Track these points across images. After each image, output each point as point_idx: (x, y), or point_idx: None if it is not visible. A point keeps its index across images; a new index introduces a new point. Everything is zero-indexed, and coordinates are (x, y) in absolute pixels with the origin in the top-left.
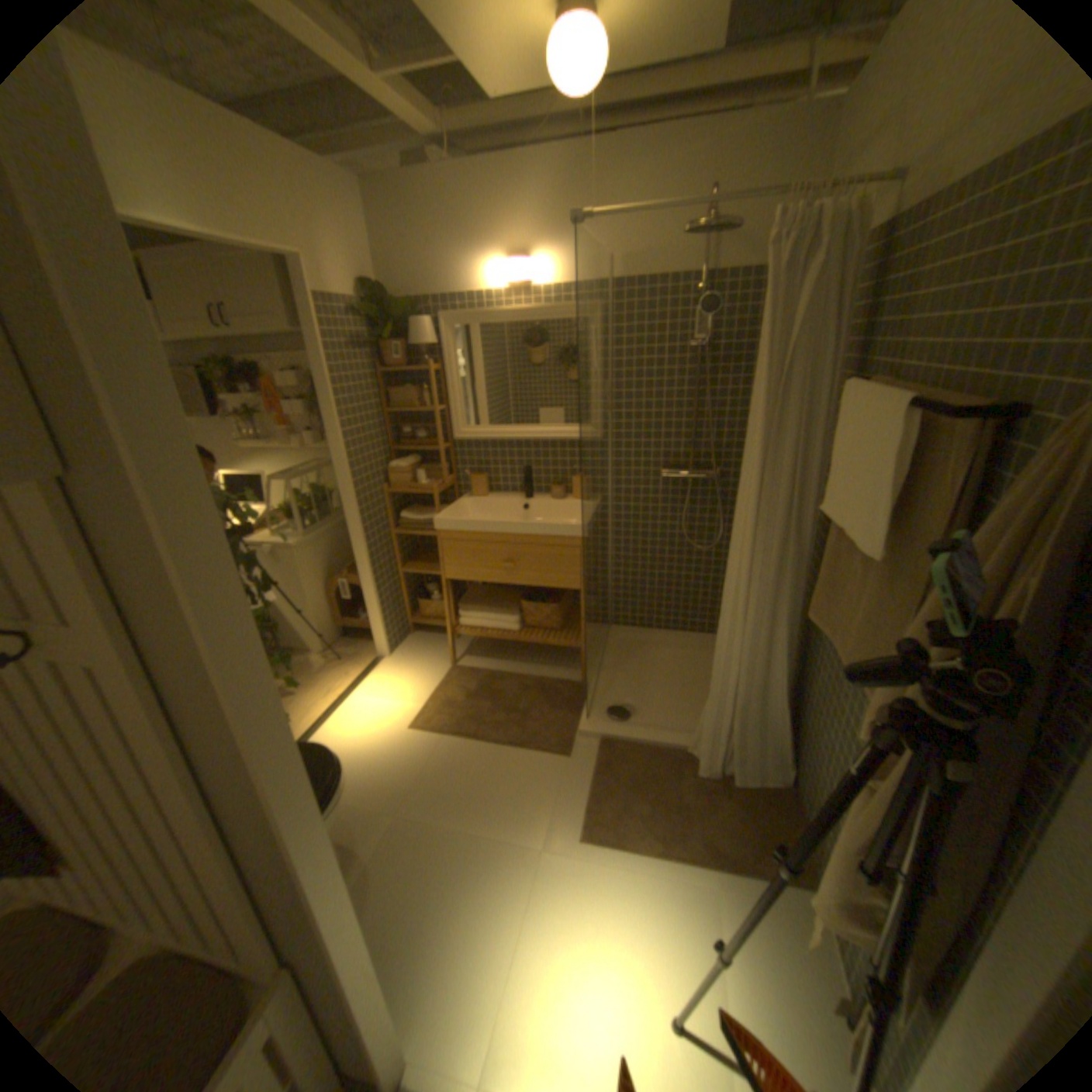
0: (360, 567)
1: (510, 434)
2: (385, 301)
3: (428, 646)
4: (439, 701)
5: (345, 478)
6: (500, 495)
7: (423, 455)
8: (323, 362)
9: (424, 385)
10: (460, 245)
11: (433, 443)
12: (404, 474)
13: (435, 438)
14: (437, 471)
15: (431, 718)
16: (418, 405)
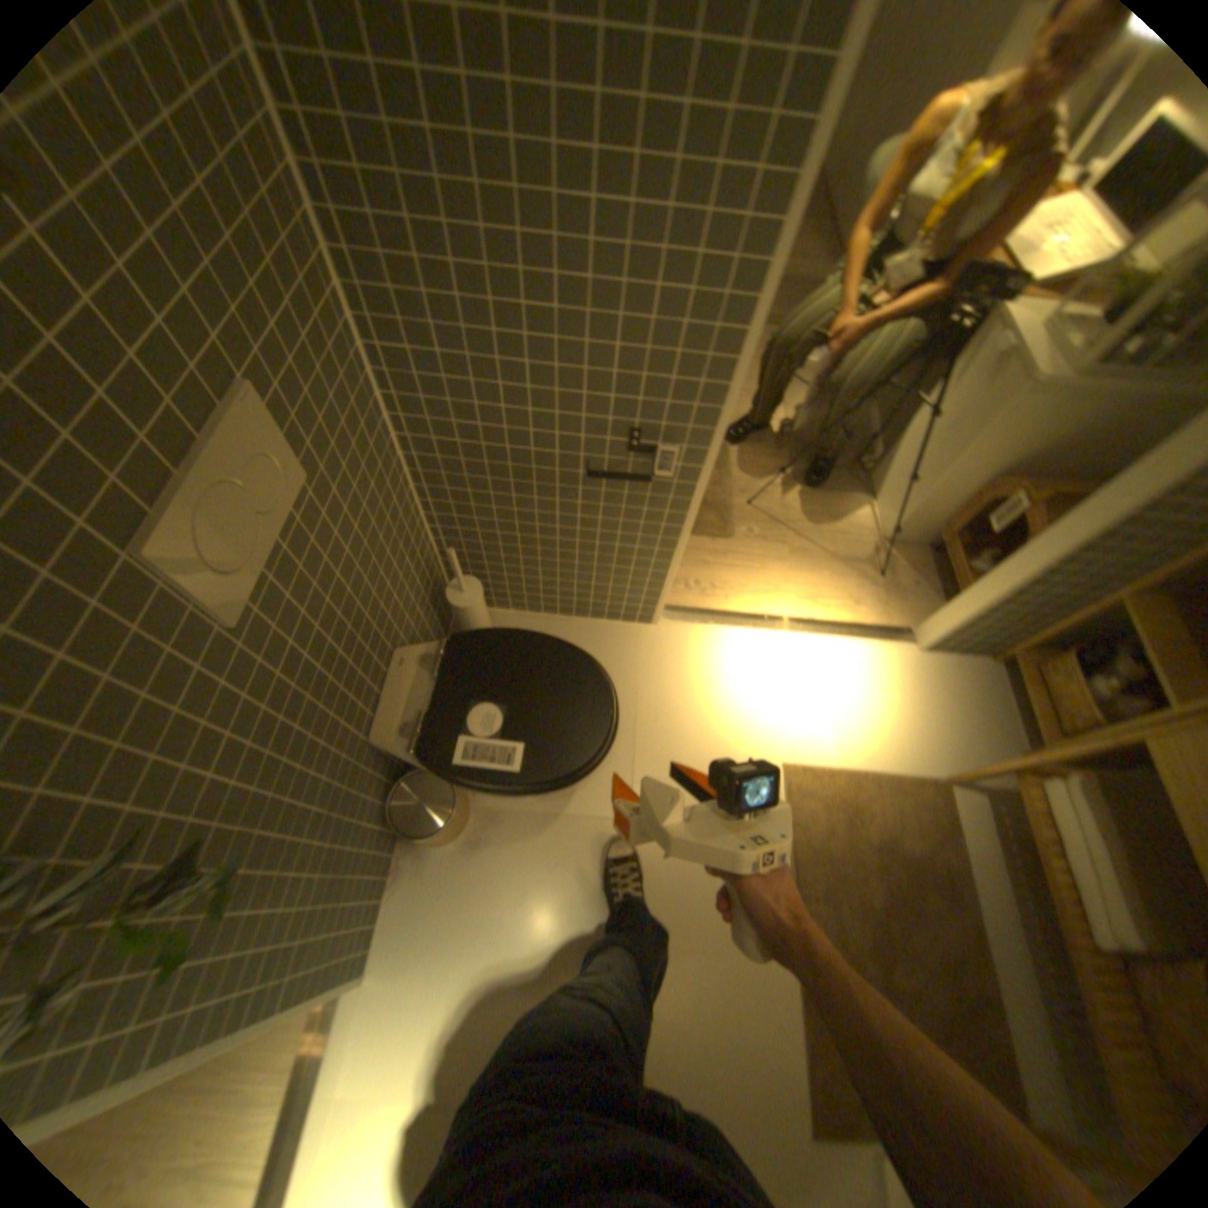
0: (1066, 532)
1: None
2: None
3: (980, 710)
4: (858, 798)
5: None
6: None
7: None
8: None
9: None
10: None
11: None
12: None
13: None
14: None
15: (818, 798)
16: None
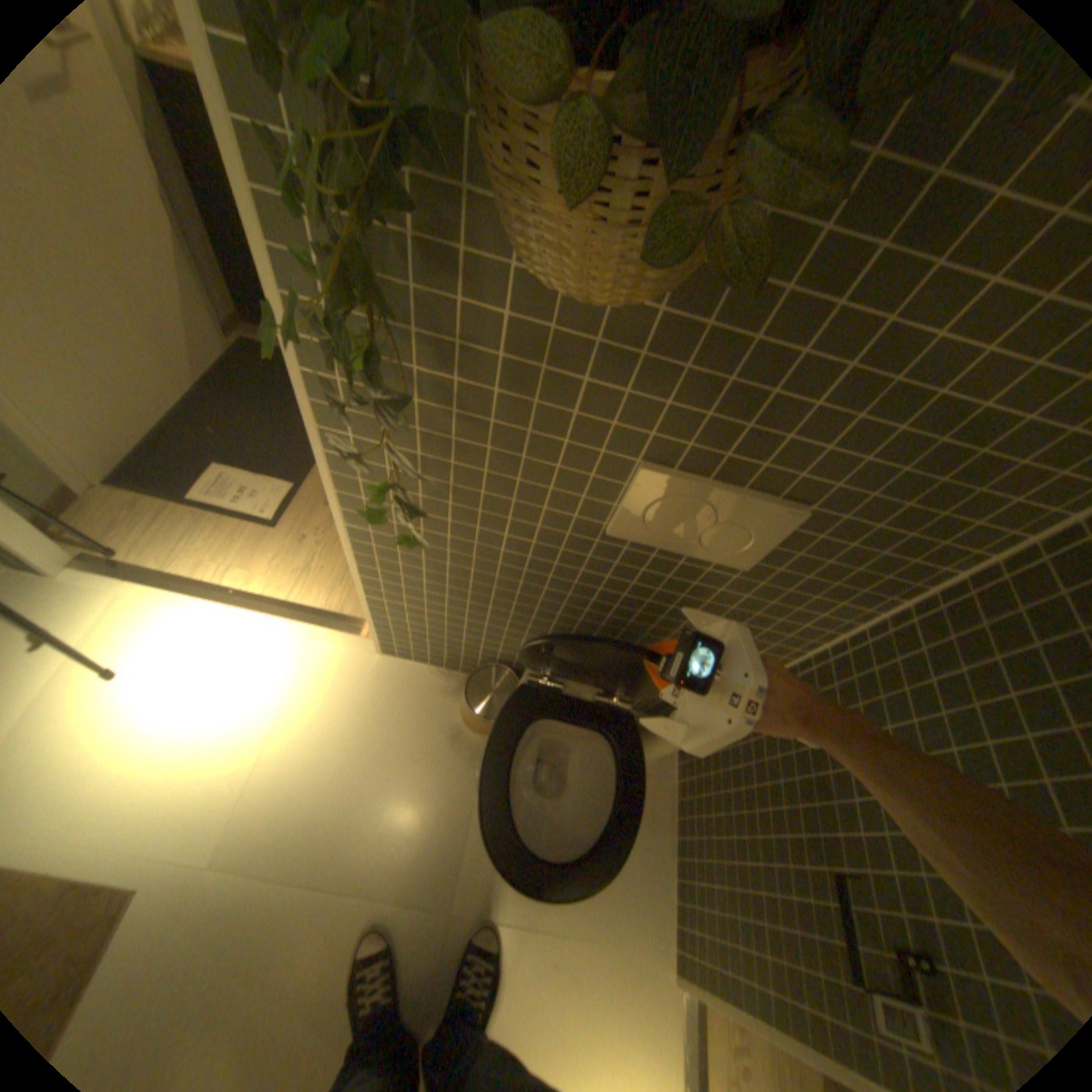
0: None
1: None
2: None
3: None
4: None
5: None
6: None
7: None
8: None
9: None
10: None
11: None
12: None
13: None
14: None
15: None
16: None
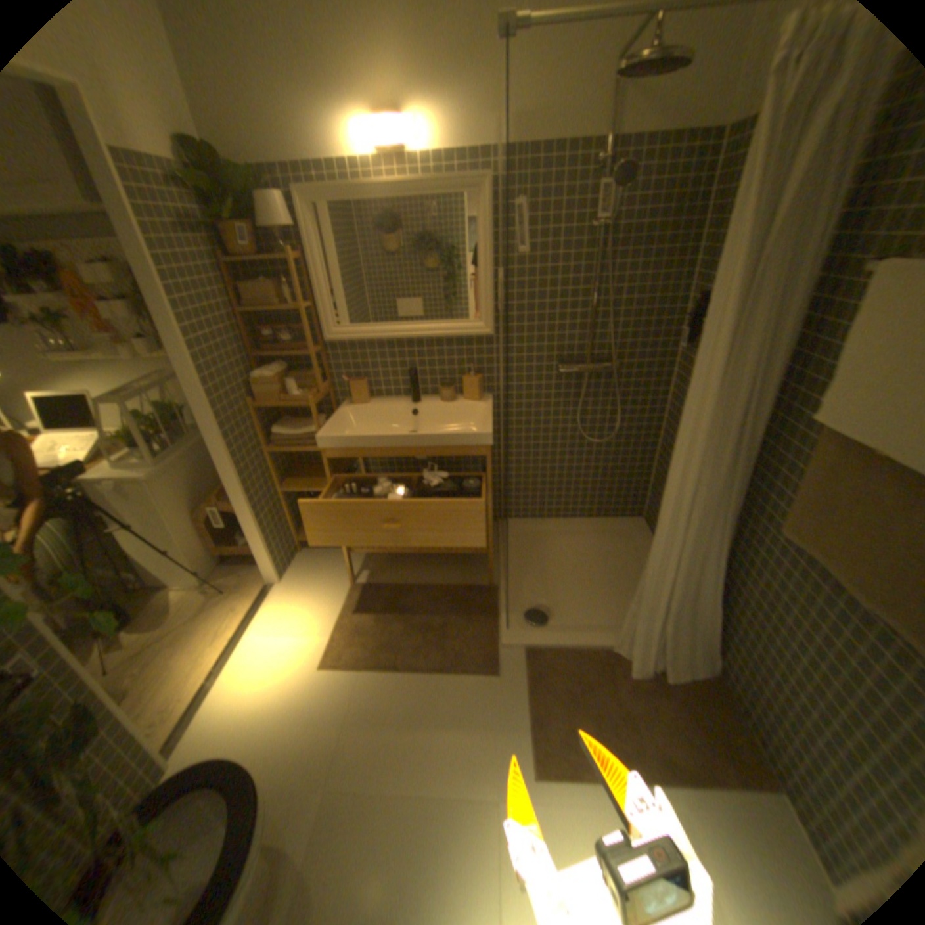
0: (235, 496)
1: (395, 333)
2: (221, 170)
3: (322, 565)
4: (348, 630)
5: (201, 398)
6: (384, 400)
7: (291, 361)
8: (147, 250)
9: (284, 278)
10: (311, 94)
11: (301, 346)
12: (272, 384)
13: (303, 340)
14: (310, 378)
15: (342, 653)
16: (280, 303)
